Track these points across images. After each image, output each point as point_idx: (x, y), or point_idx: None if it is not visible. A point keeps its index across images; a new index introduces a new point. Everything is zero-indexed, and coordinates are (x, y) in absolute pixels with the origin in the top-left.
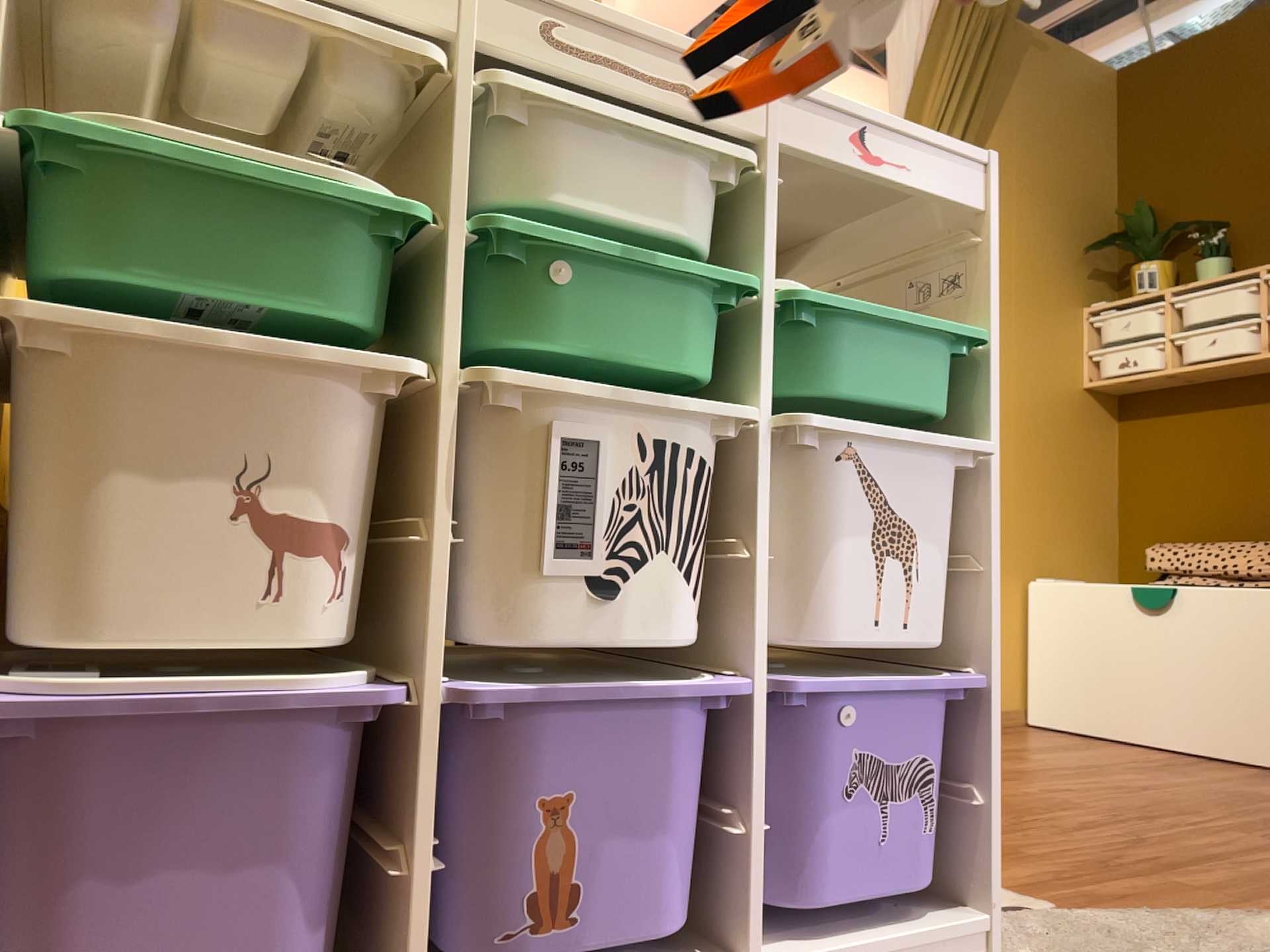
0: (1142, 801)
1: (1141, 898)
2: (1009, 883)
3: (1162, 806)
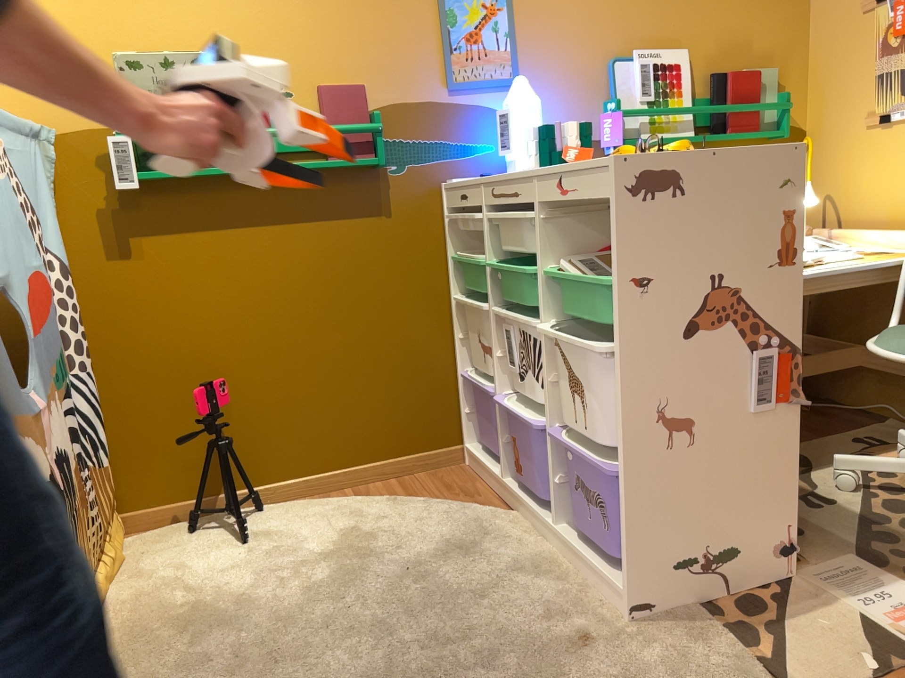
0: None
1: None
2: None
3: None
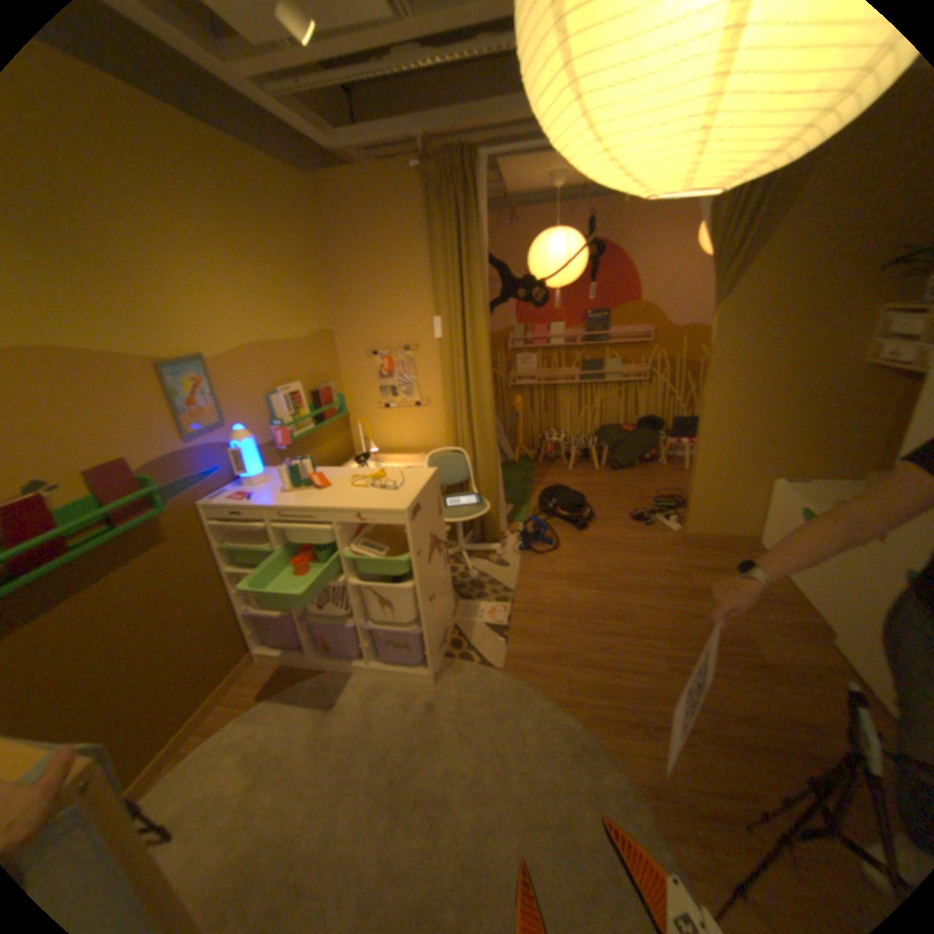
0: (668, 631)
1: (535, 680)
2: (510, 657)
3: (669, 638)
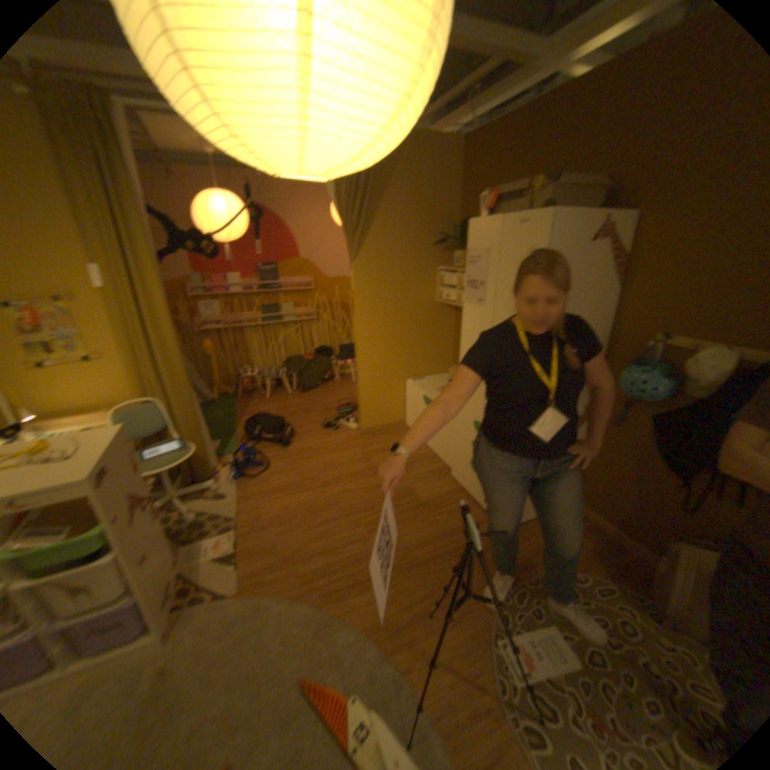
0: (361, 505)
1: (266, 592)
2: (239, 582)
3: (362, 510)
